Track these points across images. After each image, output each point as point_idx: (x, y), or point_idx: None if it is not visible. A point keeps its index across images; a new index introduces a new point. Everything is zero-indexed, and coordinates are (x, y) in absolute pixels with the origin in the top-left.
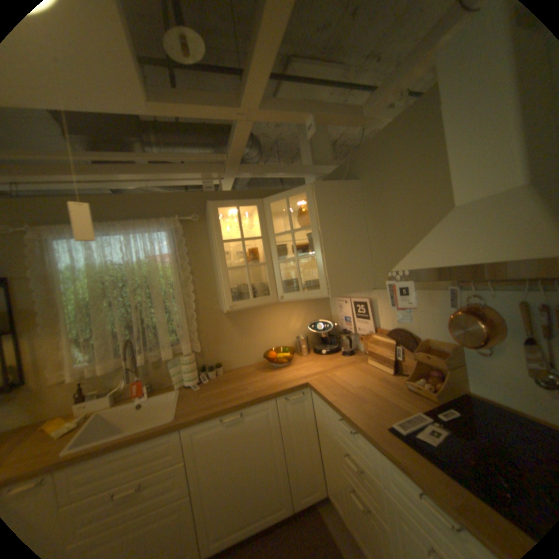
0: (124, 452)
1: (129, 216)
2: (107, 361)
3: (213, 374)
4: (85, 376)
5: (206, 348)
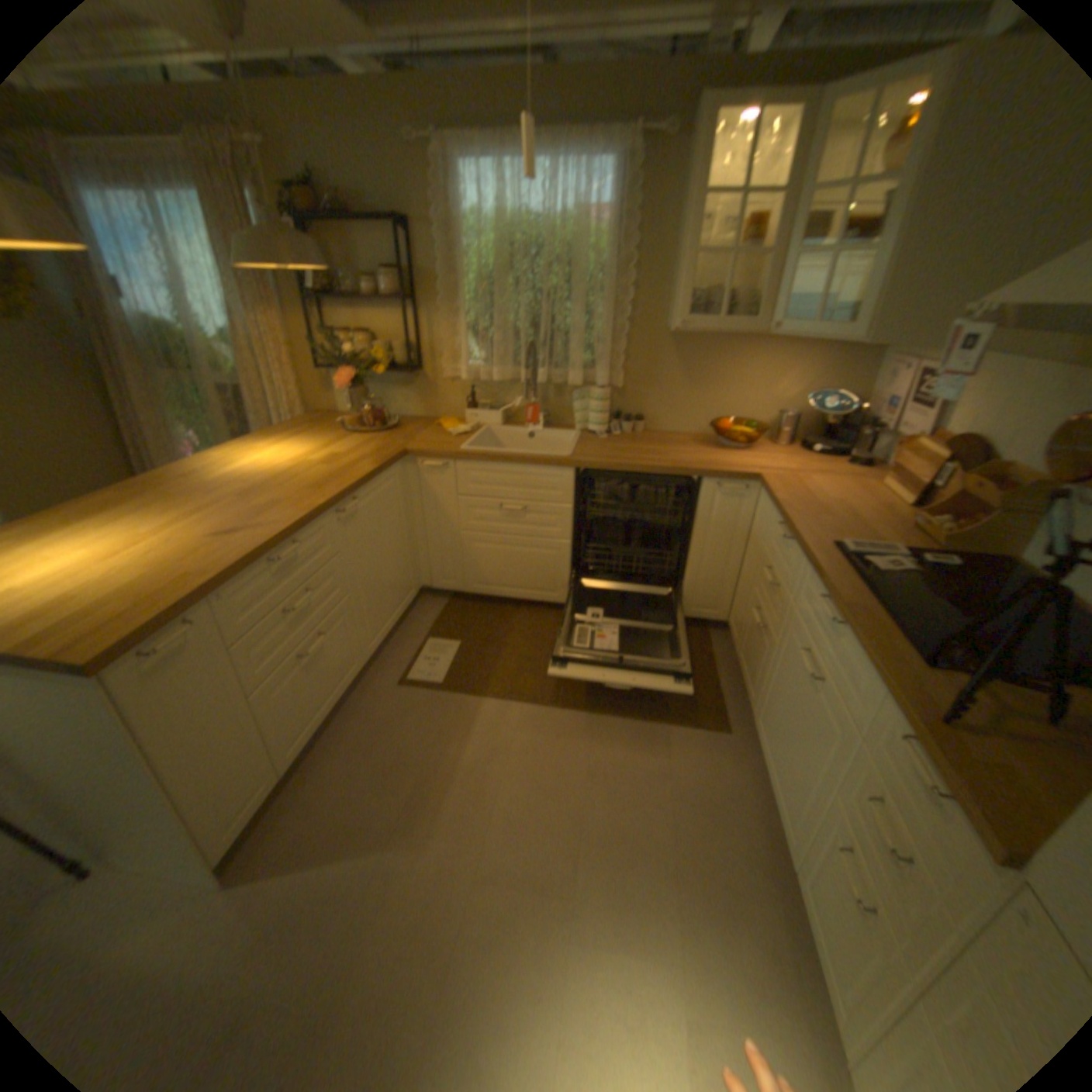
0: (518, 467)
1: (564, 113)
2: (506, 364)
3: (630, 426)
4: (481, 376)
5: (630, 386)
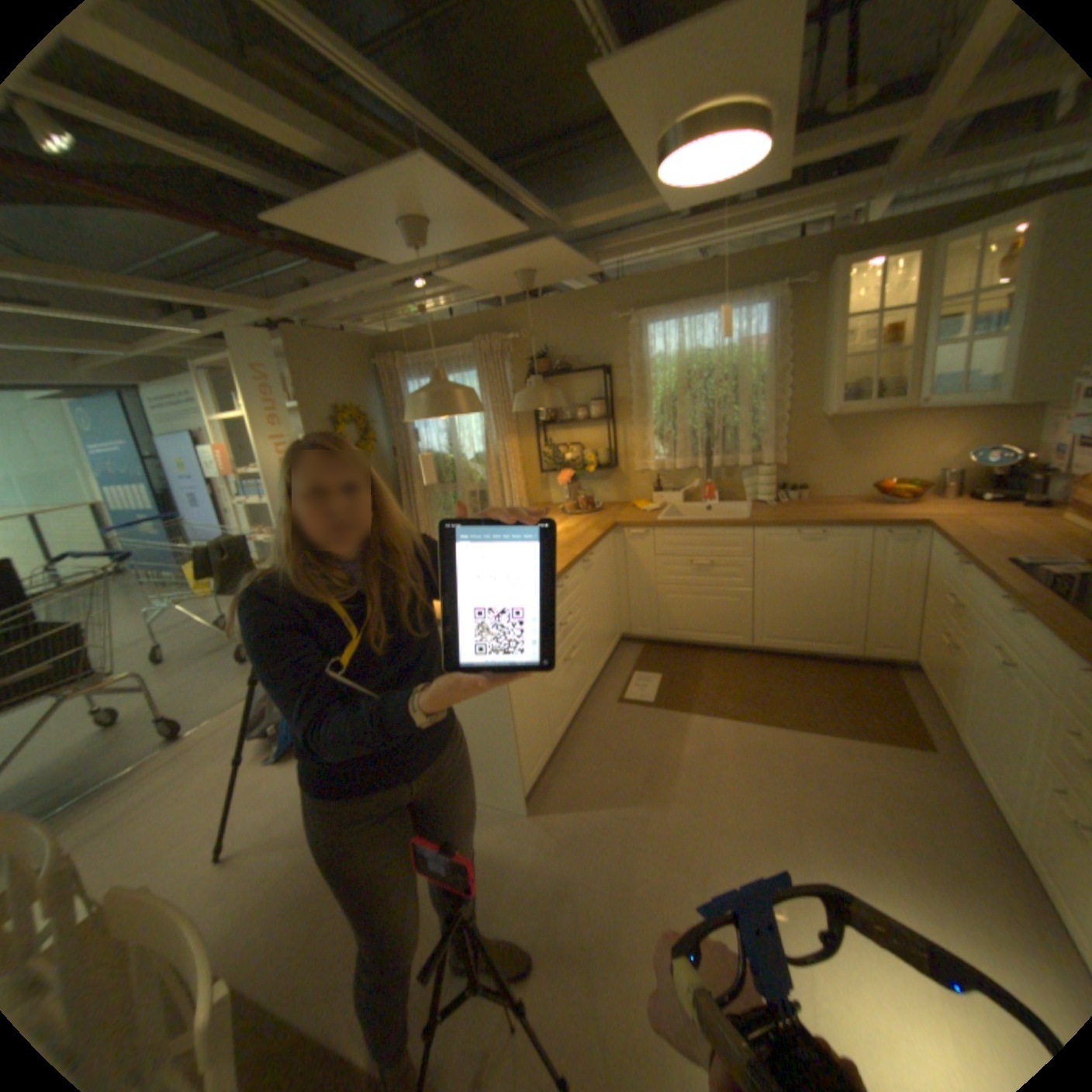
0: (703, 530)
1: (724, 285)
2: (685, 456)
3: (795, 494)
4: (663, 468)
5: (792, 462)
